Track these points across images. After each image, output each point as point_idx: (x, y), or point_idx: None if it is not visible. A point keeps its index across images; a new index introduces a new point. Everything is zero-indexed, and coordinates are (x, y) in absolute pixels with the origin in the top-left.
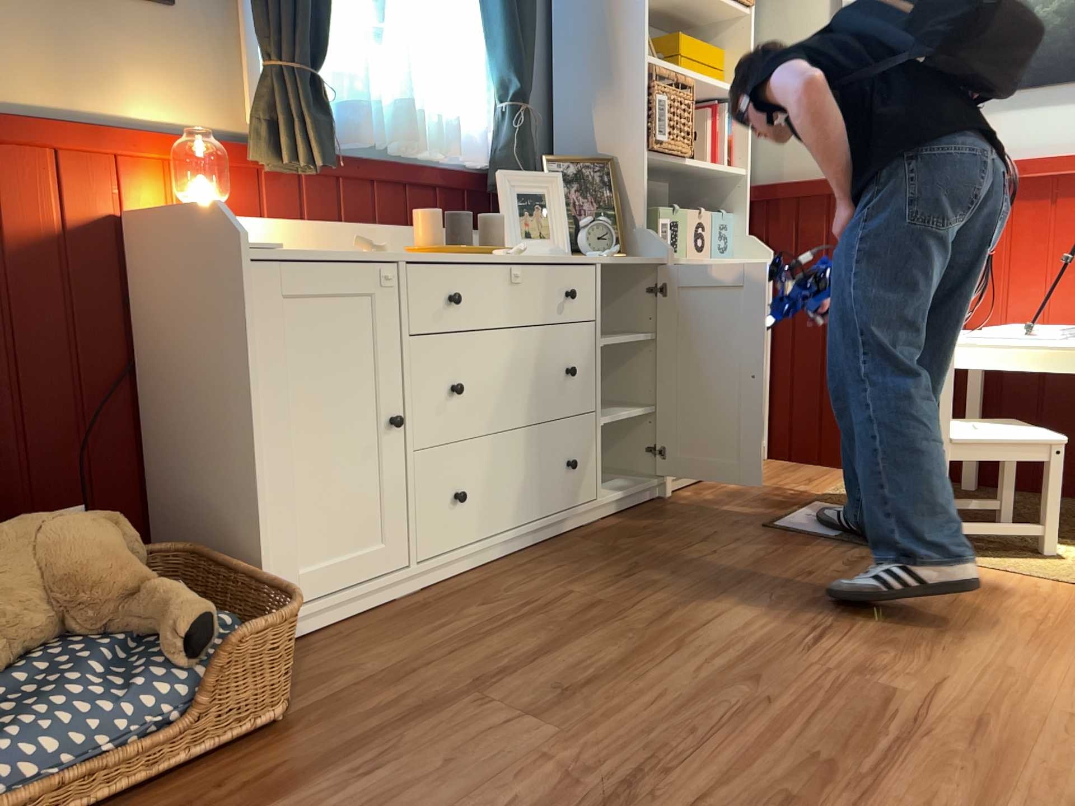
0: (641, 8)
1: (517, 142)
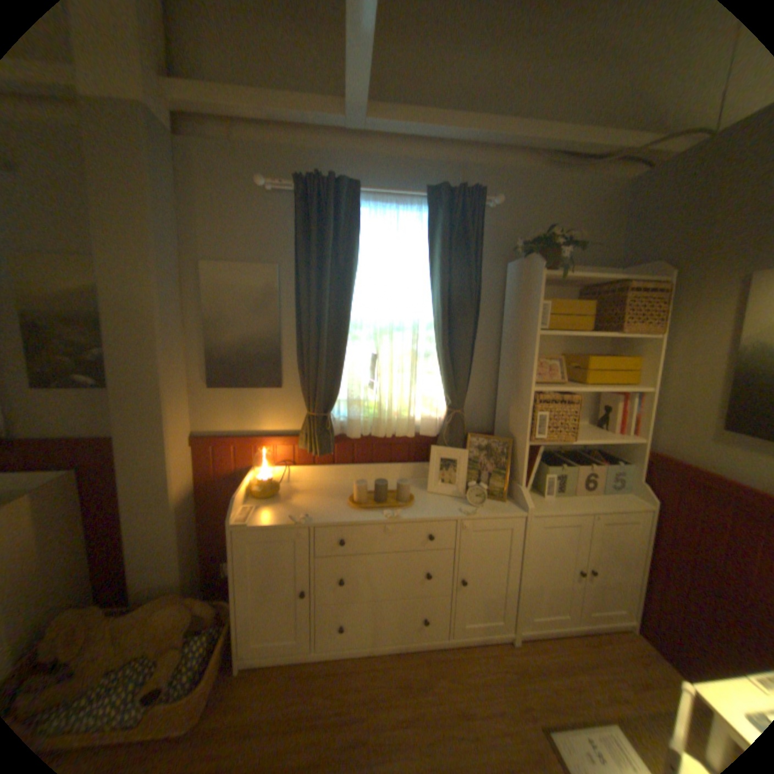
0: (533, 360)
1: (447, 430)
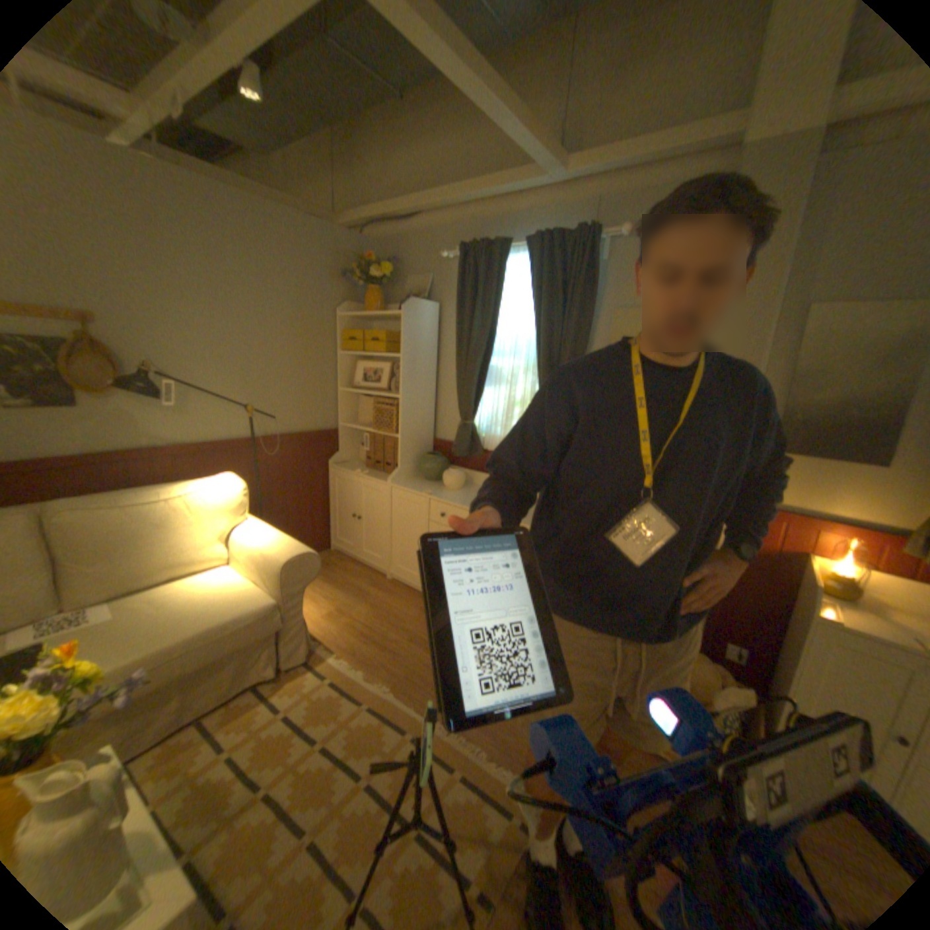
0: None
1: None
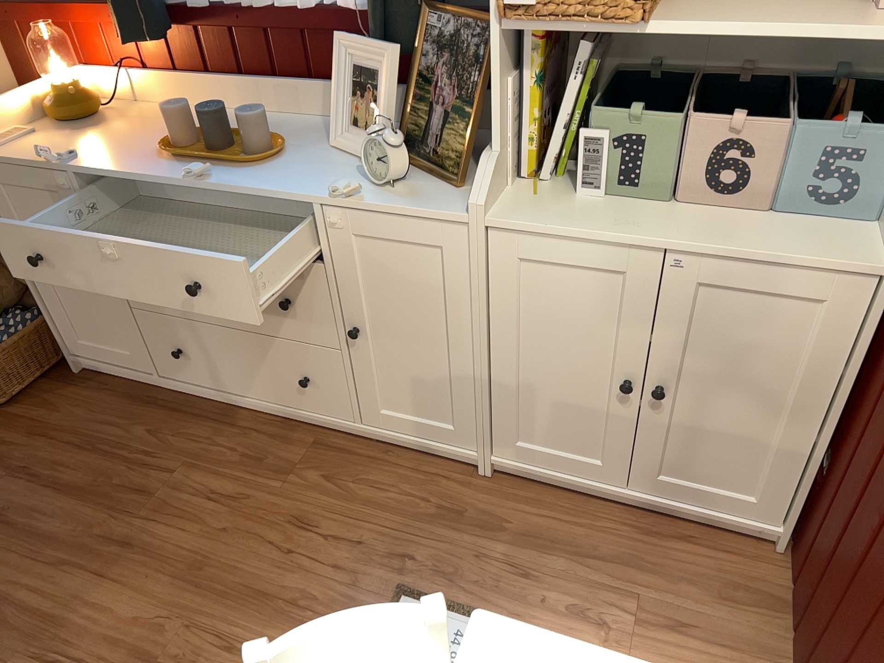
0: None
1: None
